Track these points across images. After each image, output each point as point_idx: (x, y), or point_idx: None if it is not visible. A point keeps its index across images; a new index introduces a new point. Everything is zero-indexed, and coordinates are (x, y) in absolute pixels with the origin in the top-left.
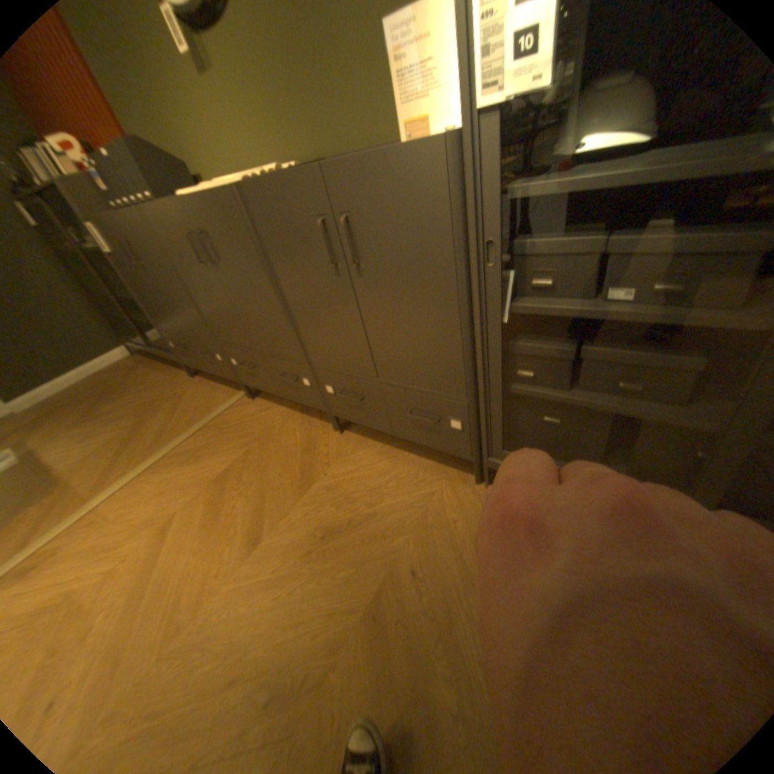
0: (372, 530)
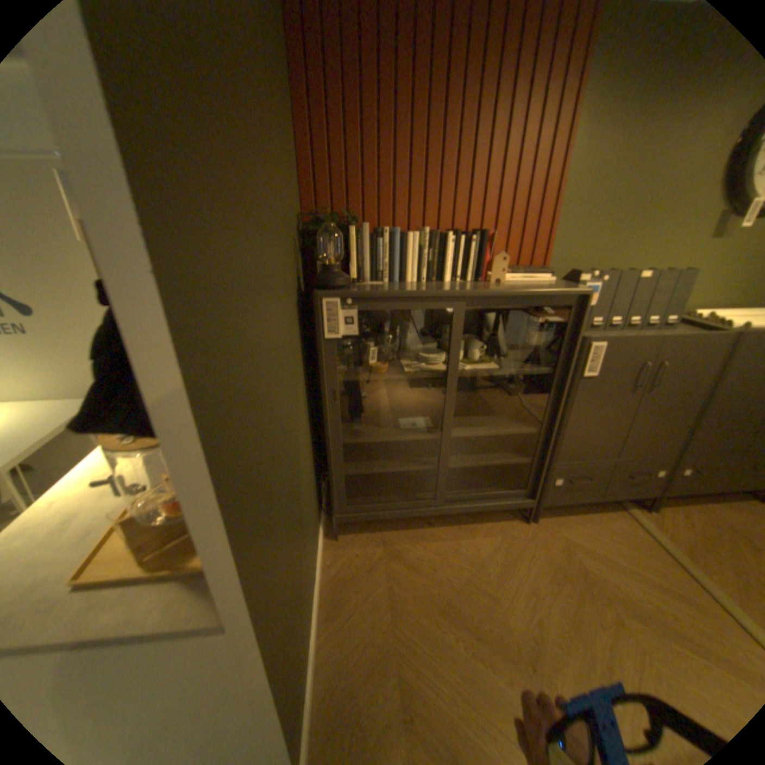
0: None
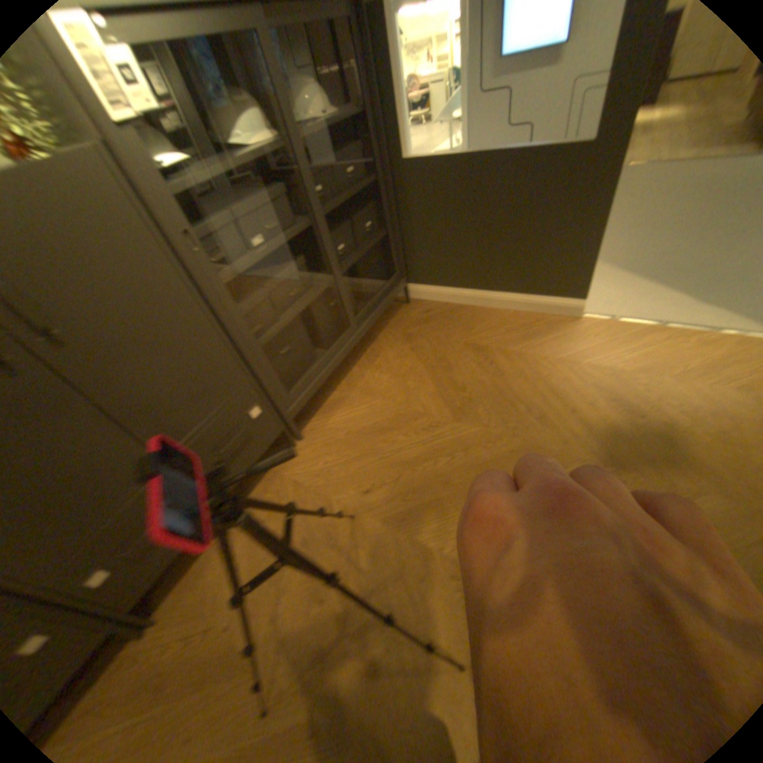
0: (323, 537)
